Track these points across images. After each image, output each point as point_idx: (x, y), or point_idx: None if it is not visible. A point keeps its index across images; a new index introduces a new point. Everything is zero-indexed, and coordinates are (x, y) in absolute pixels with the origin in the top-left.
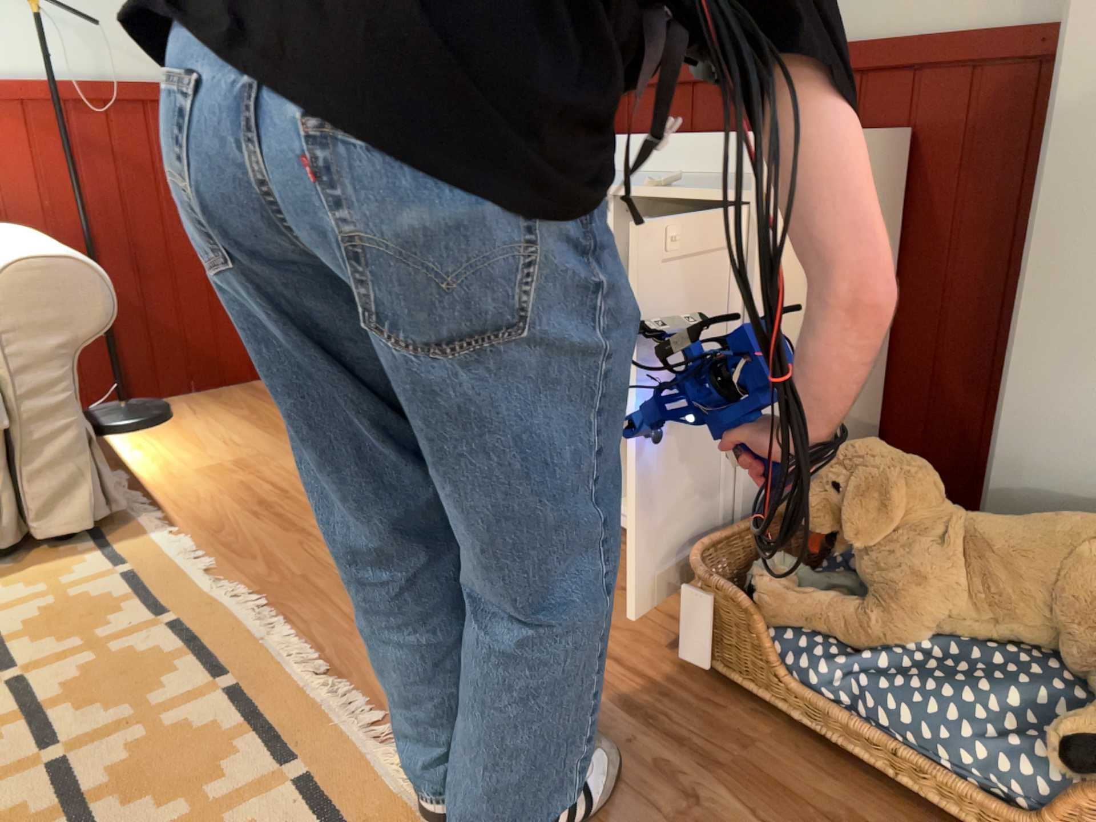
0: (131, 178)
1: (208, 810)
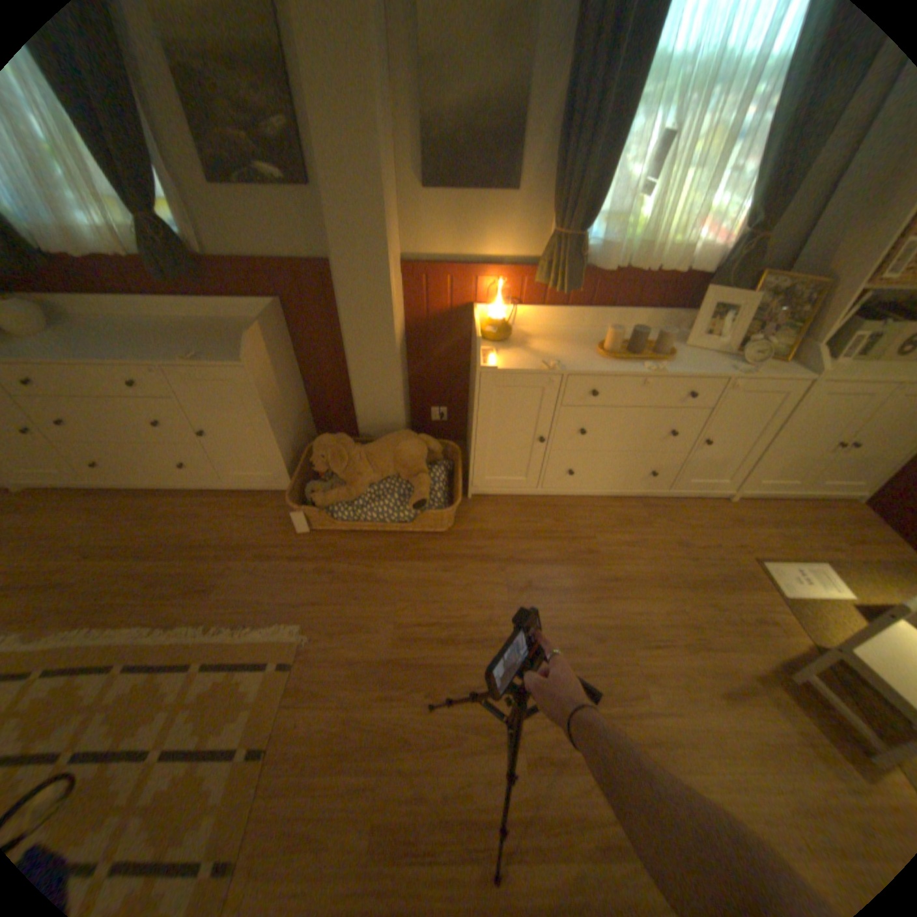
0: None
1: (172, 705)
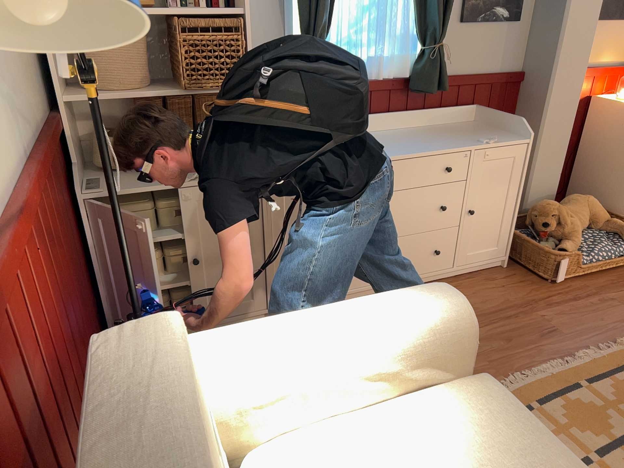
0: (56, 253)
1: None
